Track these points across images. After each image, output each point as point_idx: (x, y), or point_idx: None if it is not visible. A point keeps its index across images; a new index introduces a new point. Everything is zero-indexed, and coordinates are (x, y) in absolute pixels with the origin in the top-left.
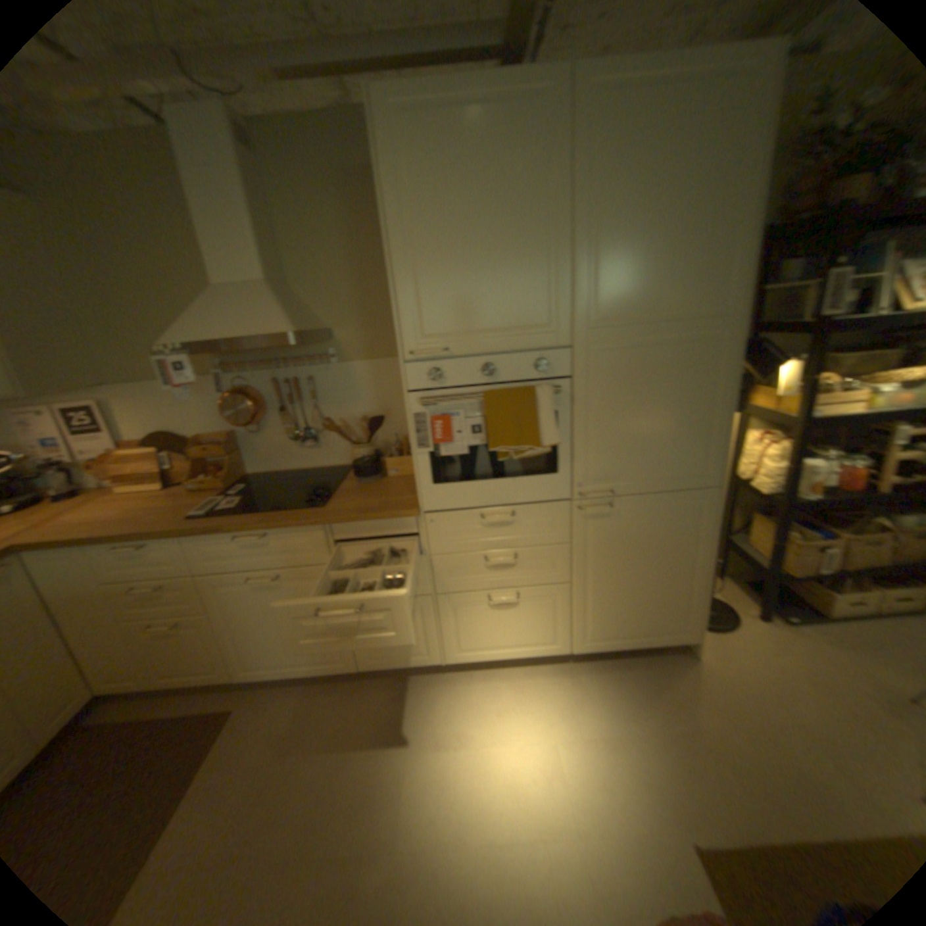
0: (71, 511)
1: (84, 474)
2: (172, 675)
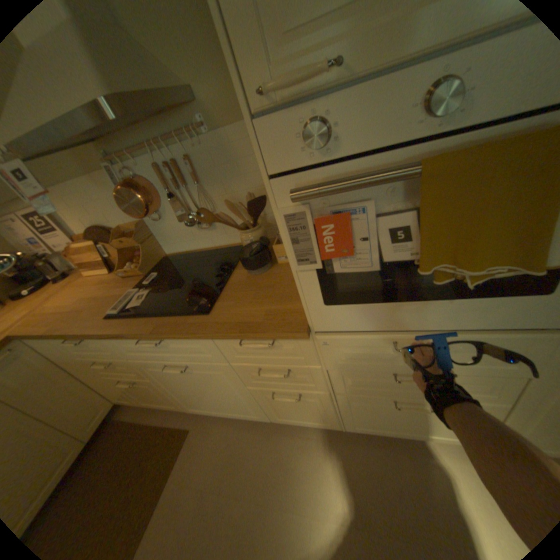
0: (52, 296)
1: (65, 259)
2: (147, 403)
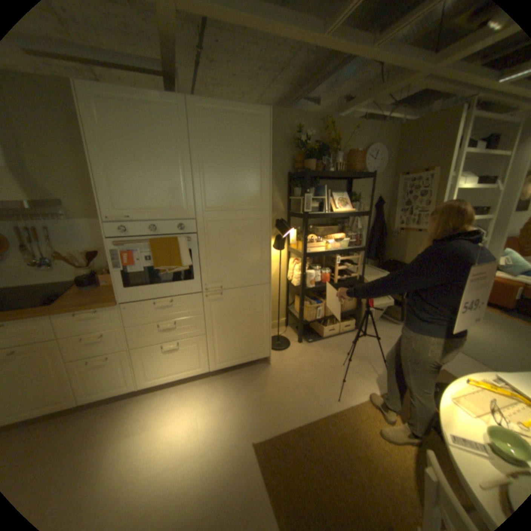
0: None
1: None
2: None
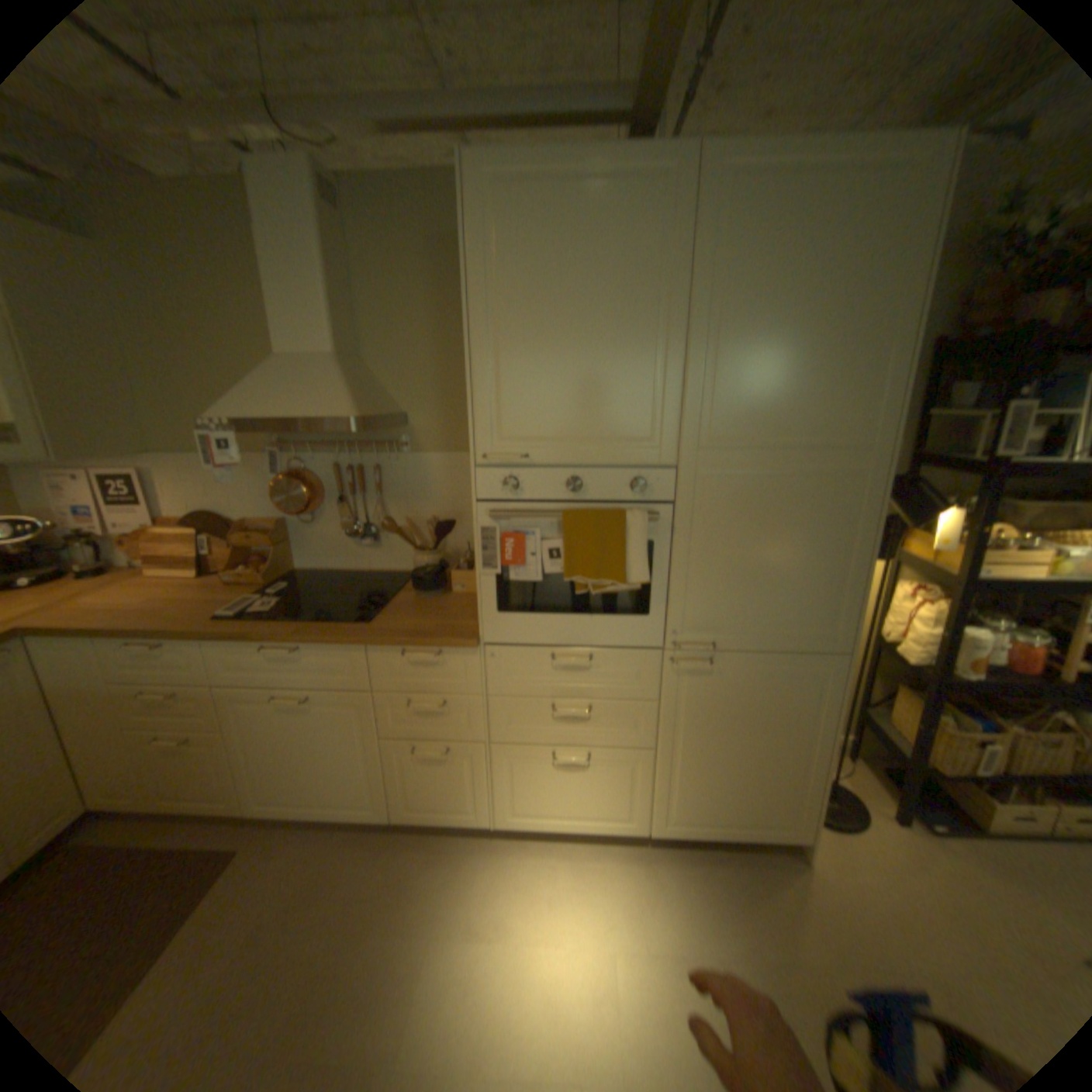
0: (89, 594)
1: (113, 551)
2: (173, 800)
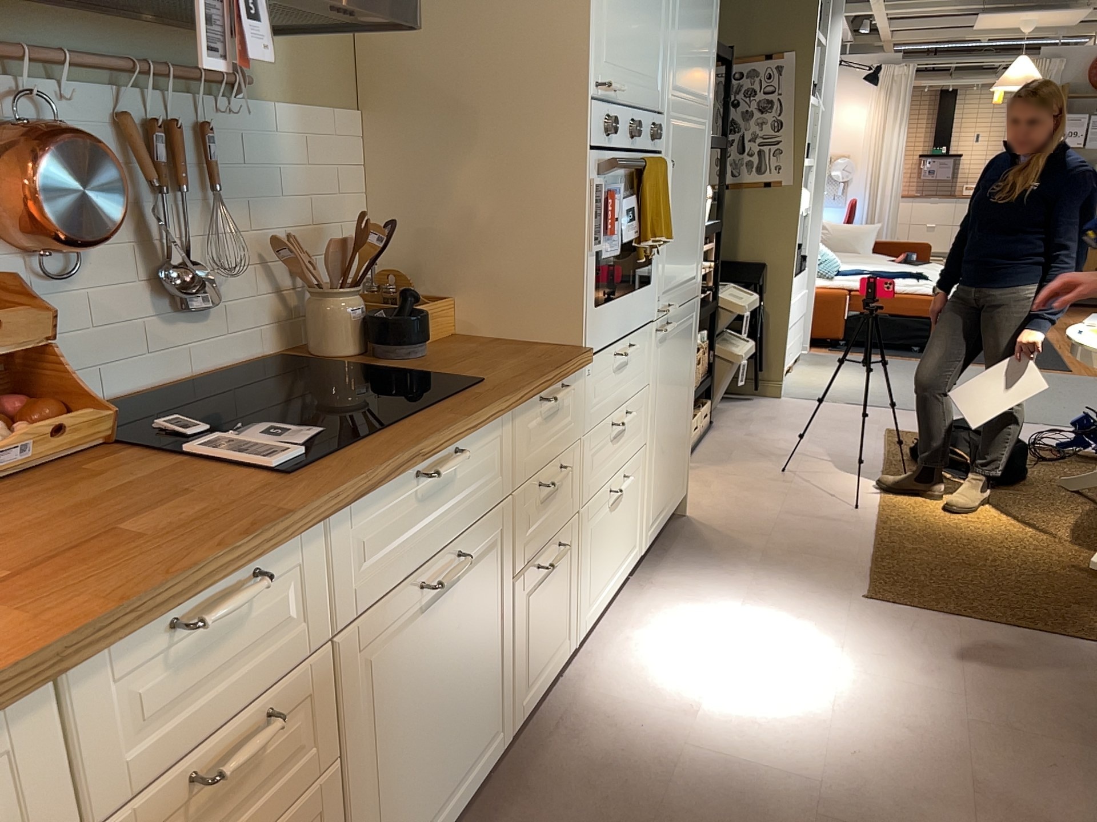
0: None
1: None
2: None
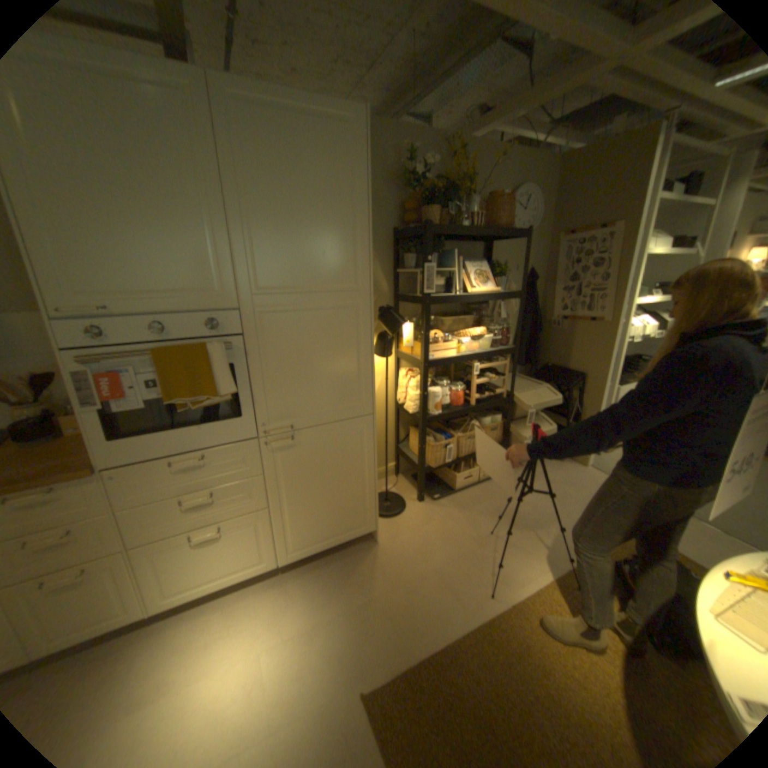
0: None
1: None
2: None
